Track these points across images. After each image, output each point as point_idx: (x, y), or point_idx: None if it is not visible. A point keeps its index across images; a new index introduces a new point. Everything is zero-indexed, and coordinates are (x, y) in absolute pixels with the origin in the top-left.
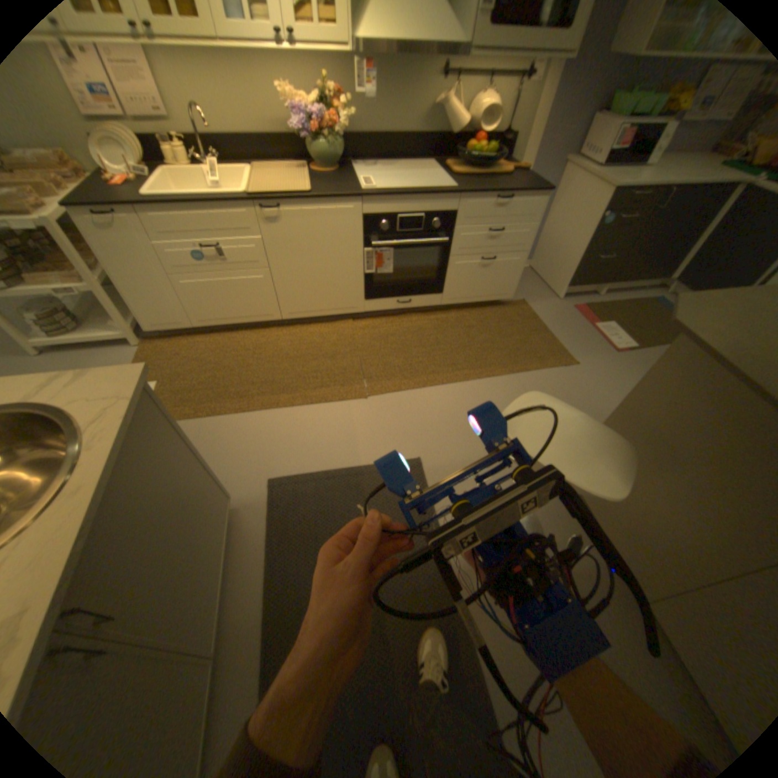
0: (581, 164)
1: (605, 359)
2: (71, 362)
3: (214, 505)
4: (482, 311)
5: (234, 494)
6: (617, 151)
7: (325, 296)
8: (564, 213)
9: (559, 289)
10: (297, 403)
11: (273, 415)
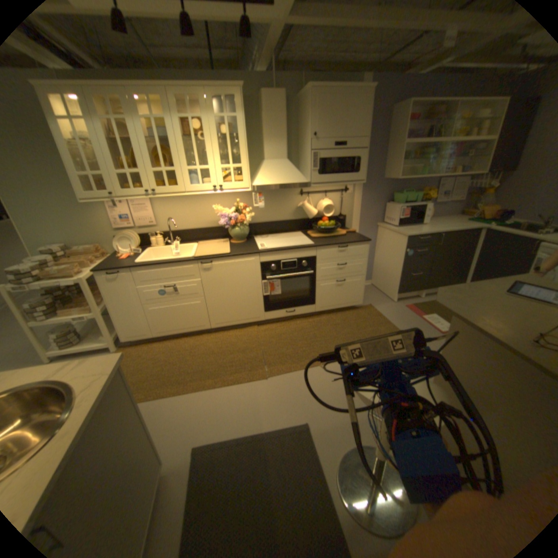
0: (386, 227)
1: None
2: None
3: (149, 468)
4: (344, 315)
5: (165, 463)
6: (404, 220)
7: (239, 312)
8: (384, 253)
9: (393, 297)
10: (218, 386)
11: (200, 397)
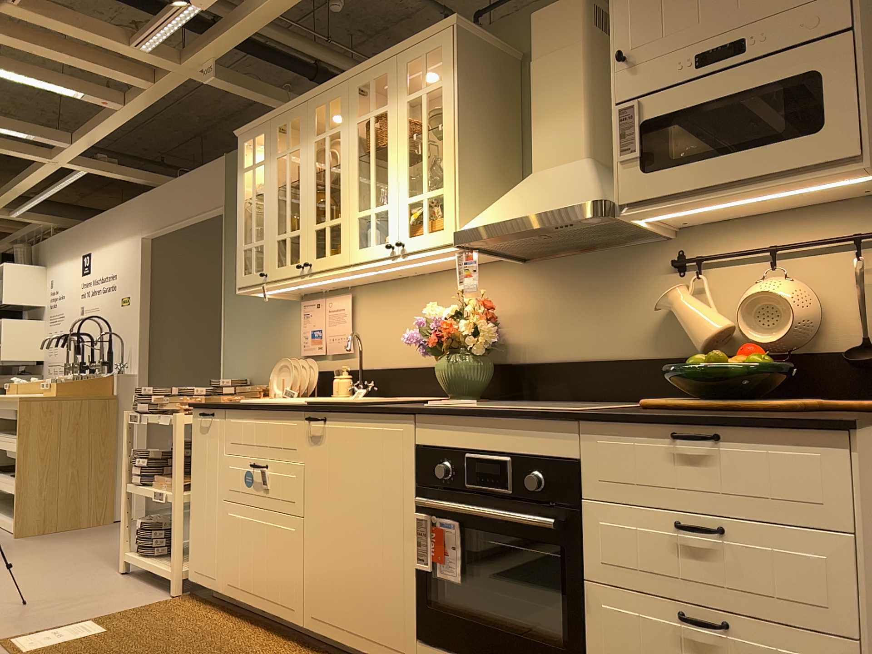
0: None
1: None
2: (121, 585)
3: None
4: None
5: None
6: None
7: (357, 596)
8: None
9: None
10: None
11: None
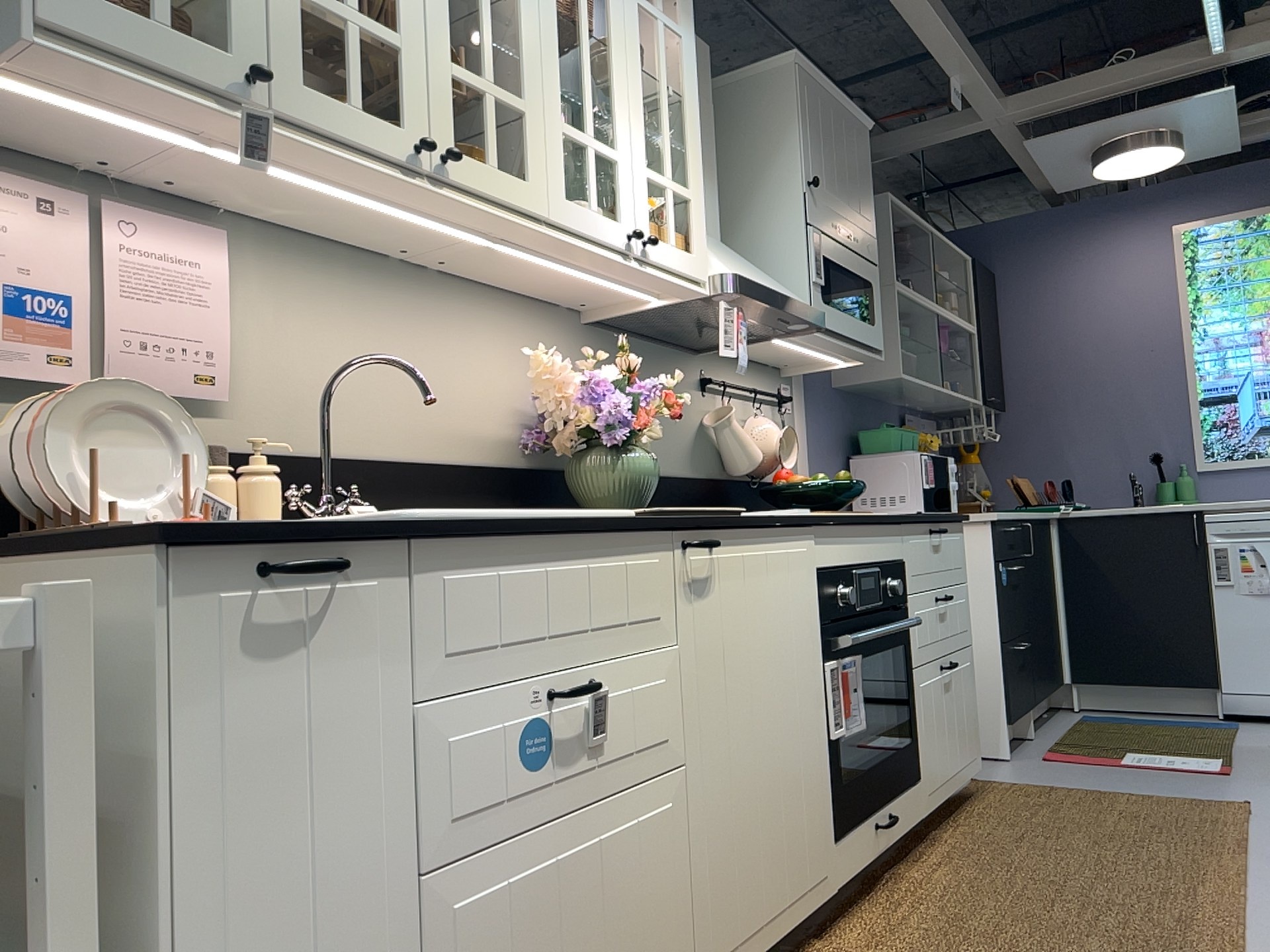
0: None
1: (1243, 785)
2: None
3: None
4: (969, 813)
5: None
6: (931, 491)
7: (777, 846)
8: None
9: (985, 741)
10: None
11: None
